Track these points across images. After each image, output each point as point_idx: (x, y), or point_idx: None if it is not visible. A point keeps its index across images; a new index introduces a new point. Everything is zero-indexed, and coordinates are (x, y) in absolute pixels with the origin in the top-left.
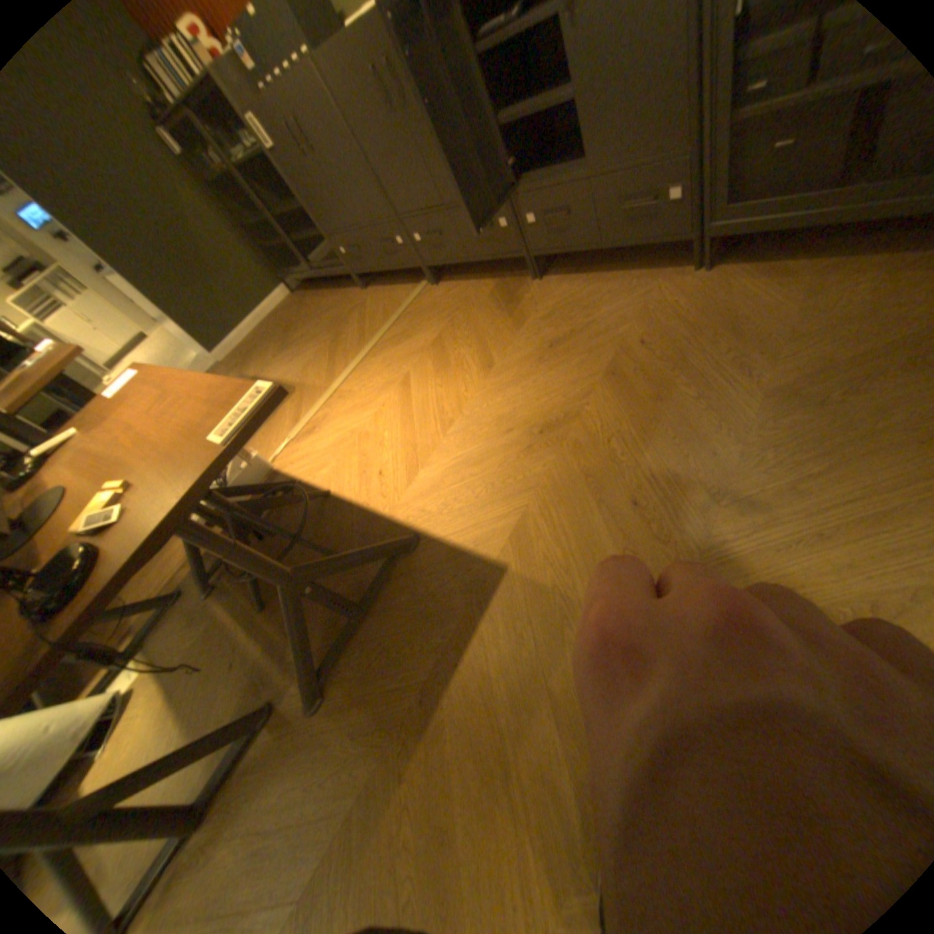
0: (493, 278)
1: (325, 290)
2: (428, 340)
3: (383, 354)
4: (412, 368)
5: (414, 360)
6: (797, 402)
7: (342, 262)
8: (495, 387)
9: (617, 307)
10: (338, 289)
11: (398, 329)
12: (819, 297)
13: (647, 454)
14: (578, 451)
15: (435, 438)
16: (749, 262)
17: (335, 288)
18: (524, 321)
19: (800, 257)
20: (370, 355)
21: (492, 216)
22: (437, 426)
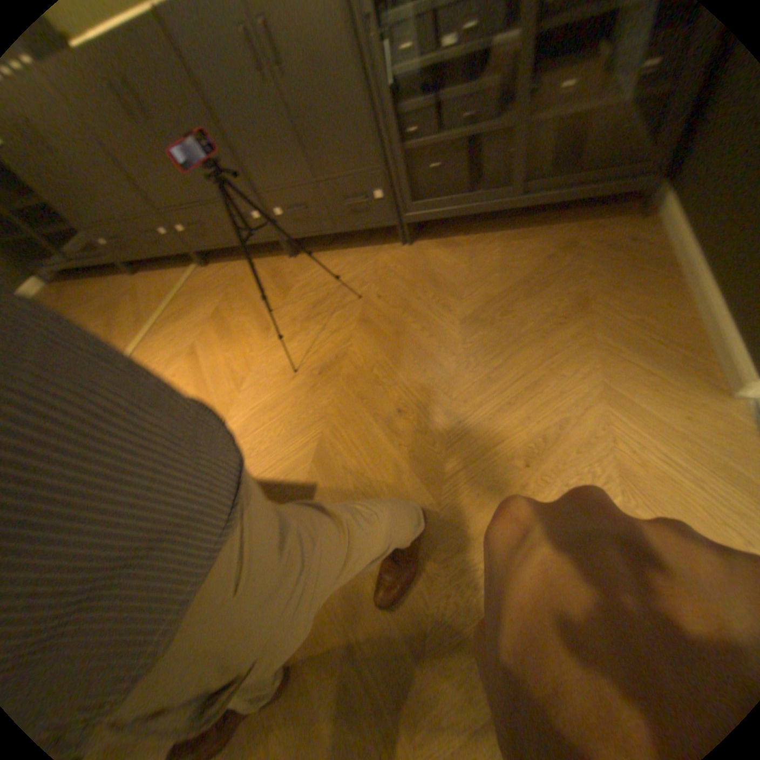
0: (255, 259)
1: (86, 279)
2: (206, 314)
3: (163, 331)
4: (195, 339)
5: (196, 332)
6: (477, 323)
7: (101, 253)
8: (275, 344)
9: (355, 273)
10: (101, 277)
11: (174, 307)
12: (474, 257)
13: (398, 373)
14: (350, 381)
15: (230, 394)
16: (432, 238)
17: (98, 277)
18: (287, 289)
19: (459, 233)
20: (149, 334)
21: (244, 209)
22: (229, 384)
